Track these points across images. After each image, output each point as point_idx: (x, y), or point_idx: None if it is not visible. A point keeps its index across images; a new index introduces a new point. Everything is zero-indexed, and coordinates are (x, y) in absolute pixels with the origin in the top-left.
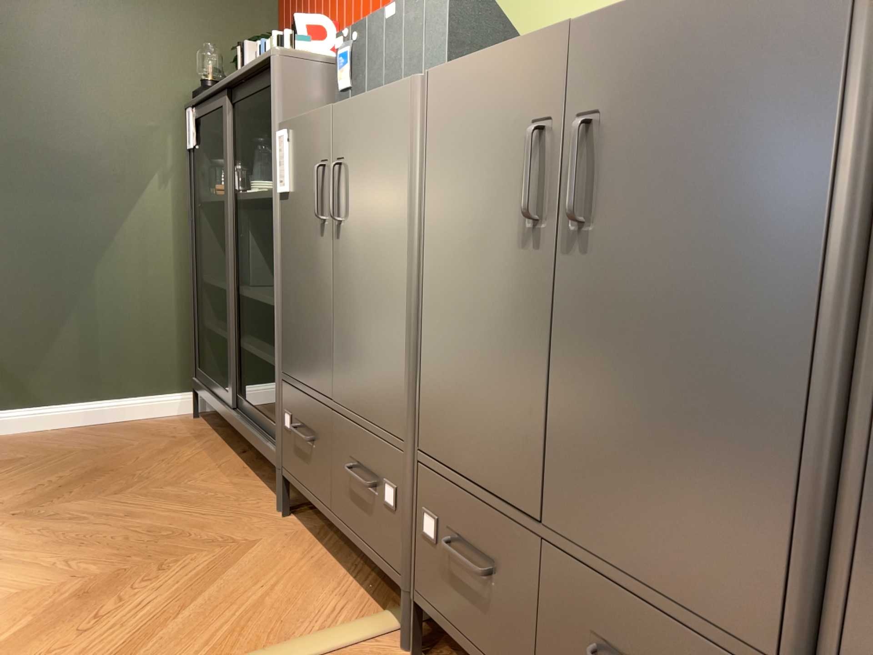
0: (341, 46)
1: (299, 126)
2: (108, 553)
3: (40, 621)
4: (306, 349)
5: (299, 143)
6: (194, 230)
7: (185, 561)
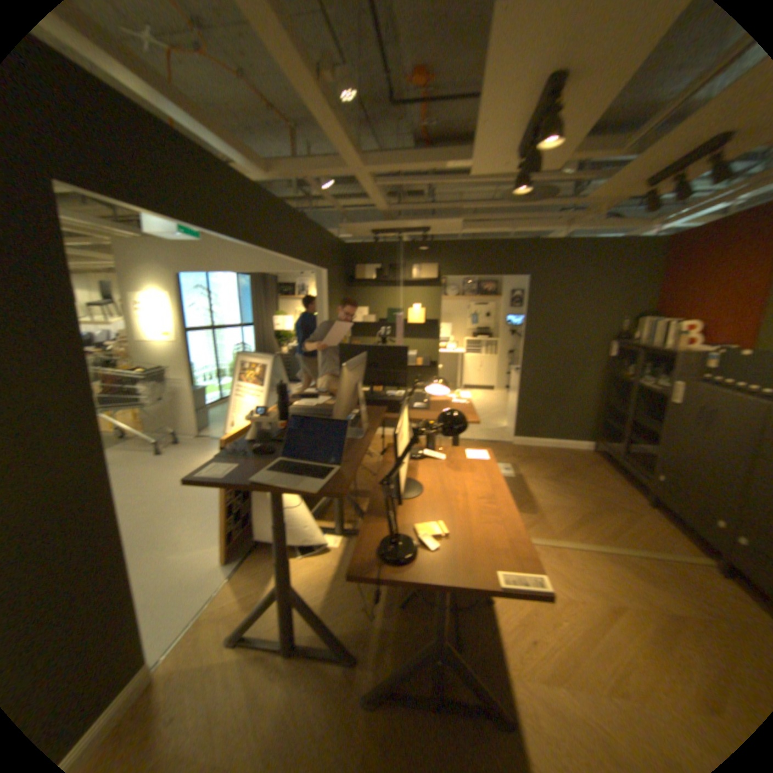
0: (713, 350)
1: (691, 384)
2: (592, 503)
3: (584, 518)
4: (681, 460)
5: (690, 390)
6: (608, 385)
7: (621, 514)
